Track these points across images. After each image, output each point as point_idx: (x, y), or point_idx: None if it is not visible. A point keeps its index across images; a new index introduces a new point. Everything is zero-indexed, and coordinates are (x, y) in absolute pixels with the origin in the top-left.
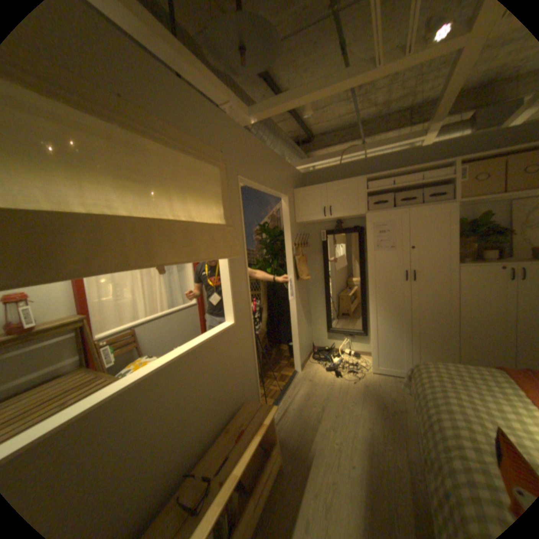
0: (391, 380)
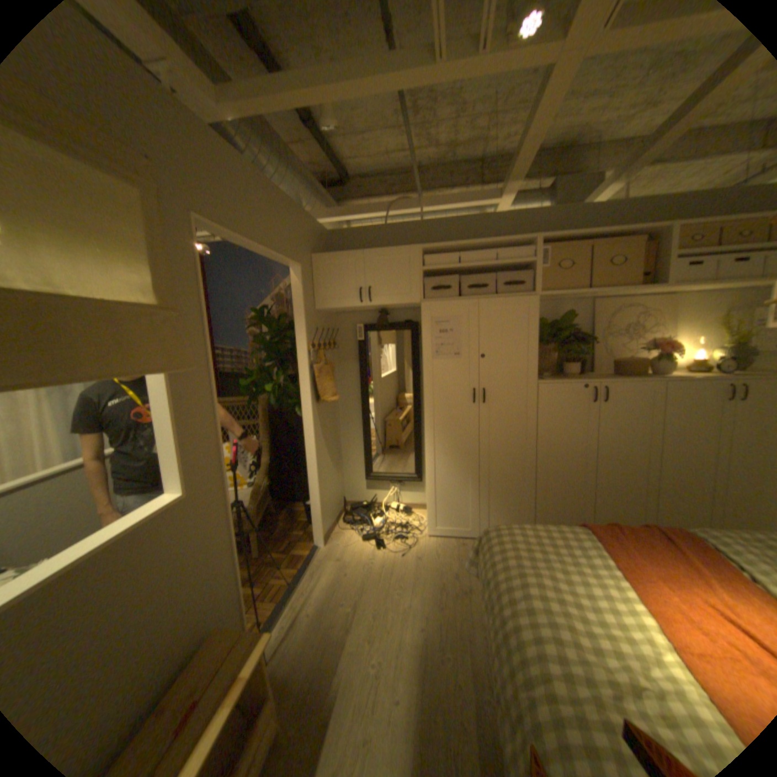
0: (452, 544)
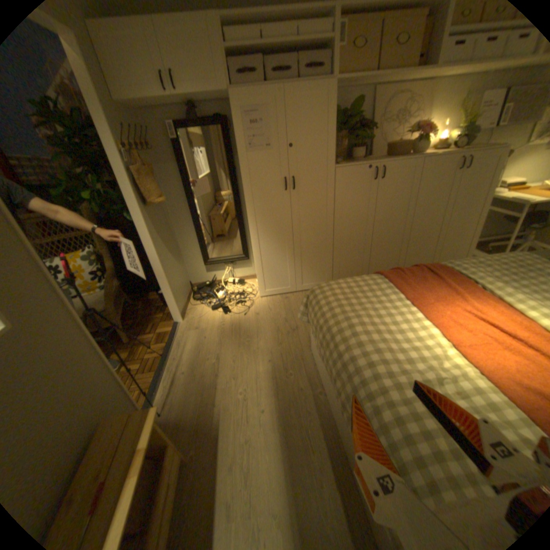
0: (278, 298)
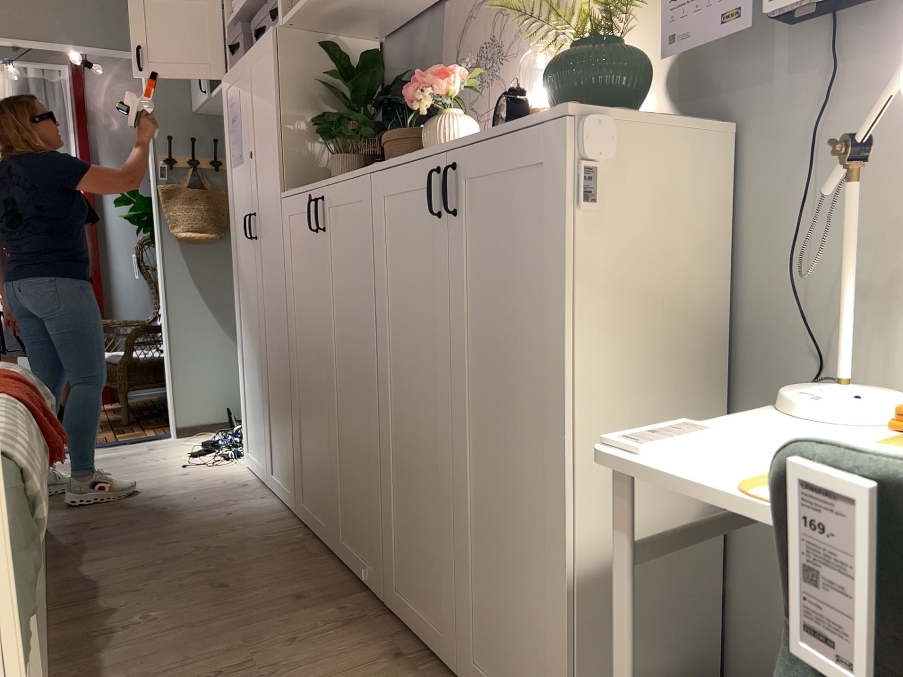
0: (243, 480)
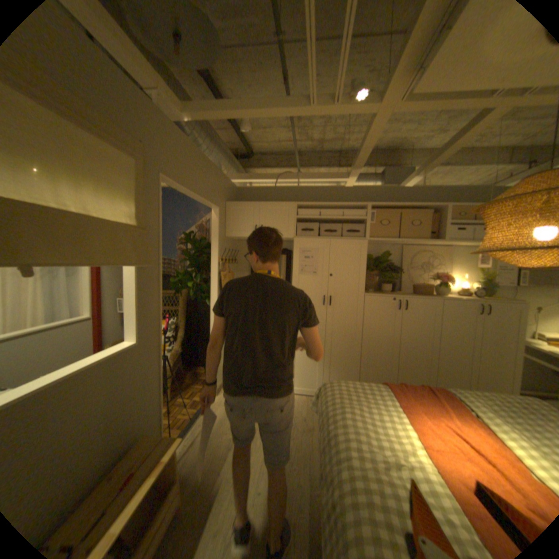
0: (303, 400)
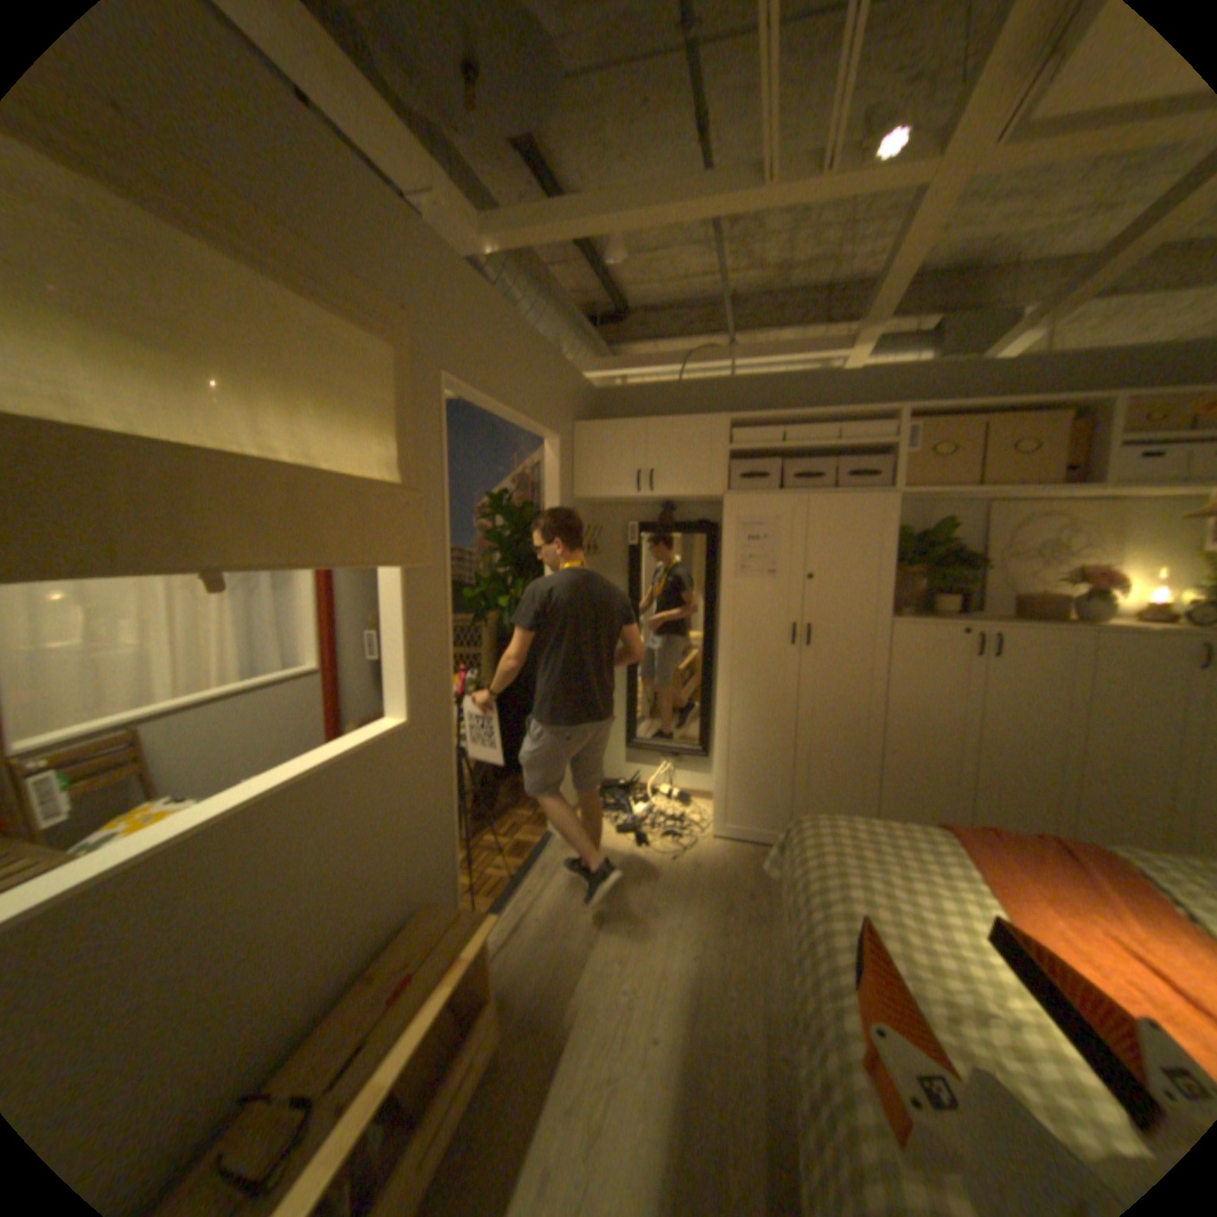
0: (748, 852)
